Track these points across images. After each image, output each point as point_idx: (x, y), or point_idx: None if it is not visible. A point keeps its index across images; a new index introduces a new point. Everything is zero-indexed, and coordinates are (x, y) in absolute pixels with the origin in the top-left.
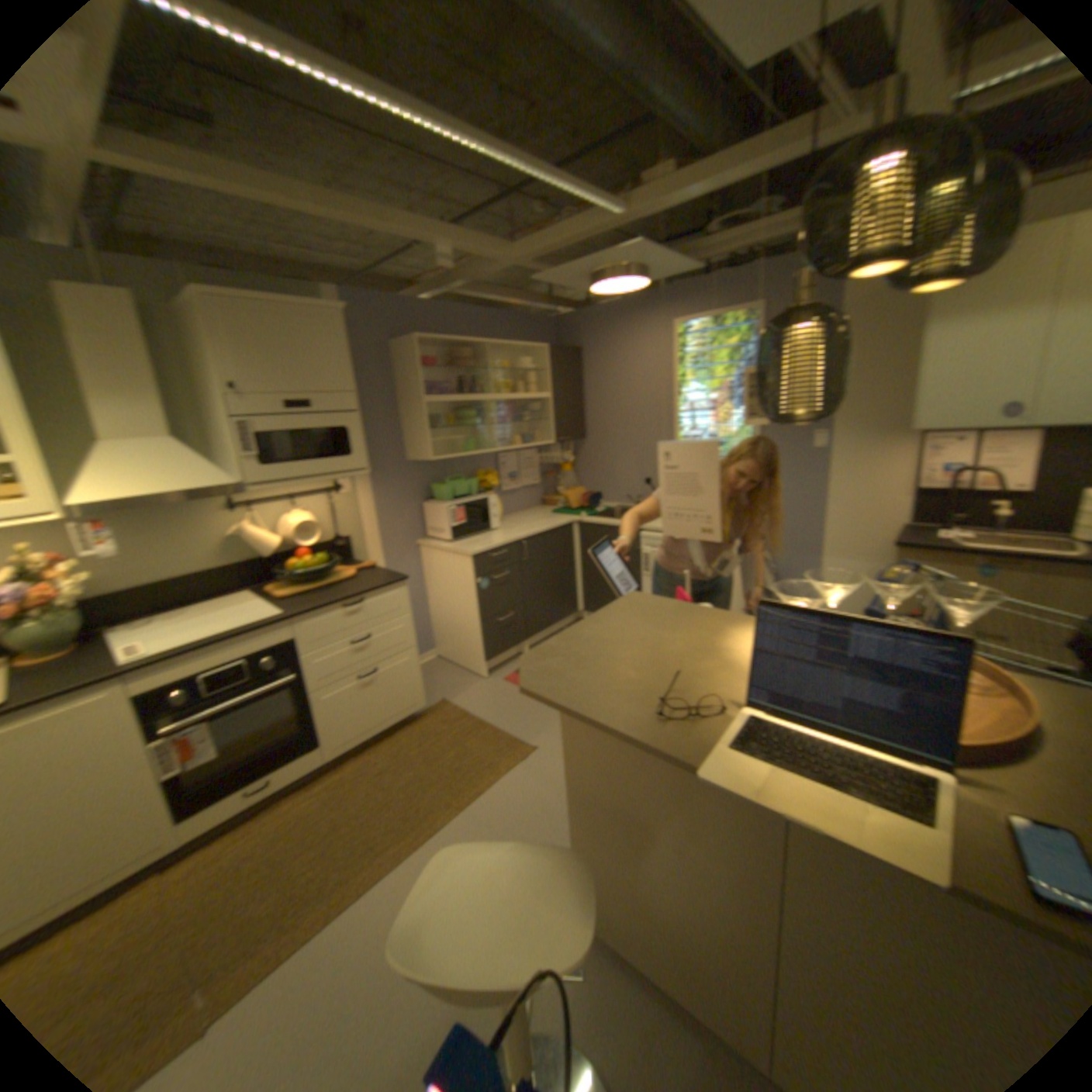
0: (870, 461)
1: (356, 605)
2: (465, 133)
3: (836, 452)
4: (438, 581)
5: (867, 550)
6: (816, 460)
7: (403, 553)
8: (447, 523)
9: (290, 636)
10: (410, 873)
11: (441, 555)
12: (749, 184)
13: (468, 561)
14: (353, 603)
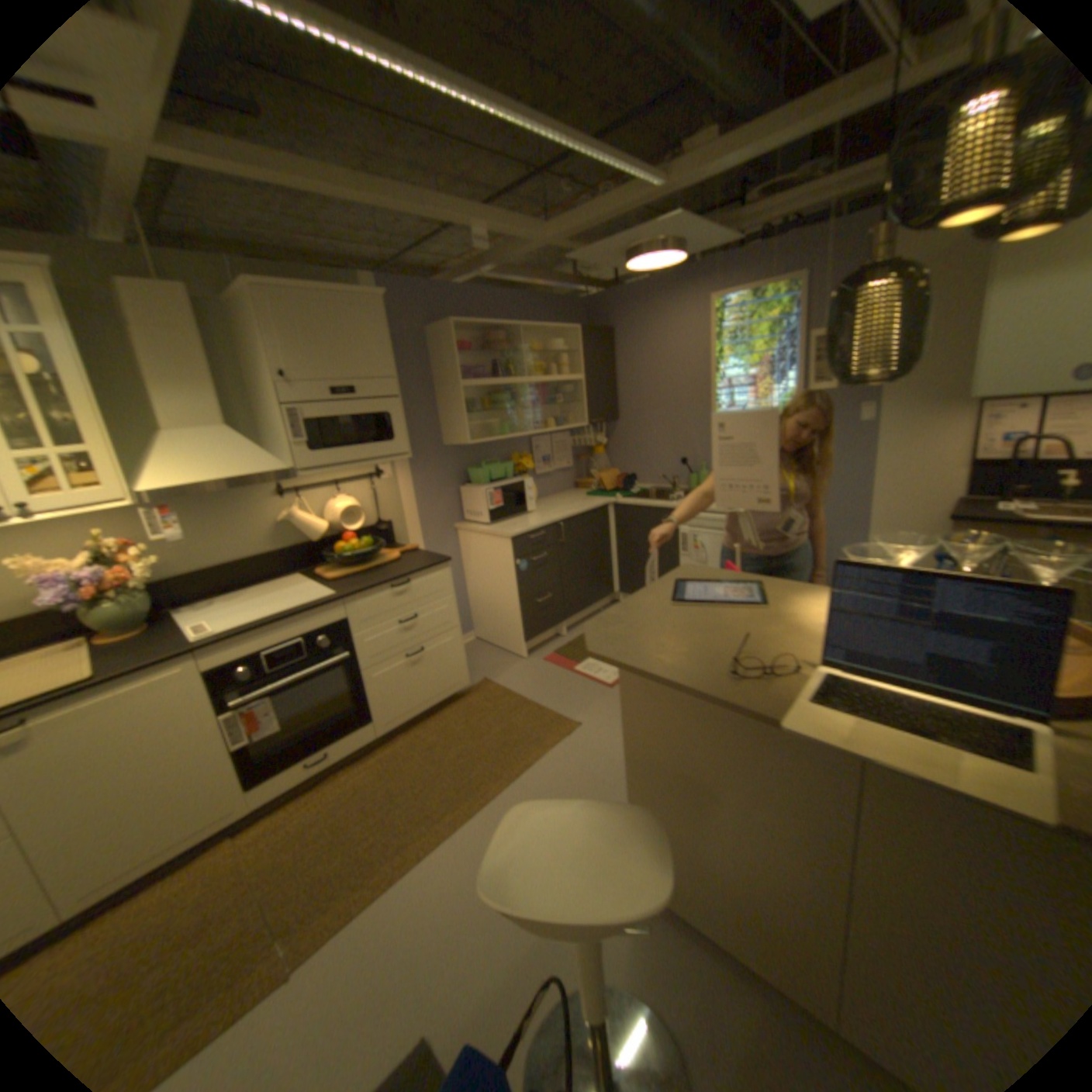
0: (923, 433)
1: (407, 585)
2: (516, 110)
3: (886, 424)
4: (480, 563)
5: (919, 525)
6: (865, 433)
7: (446, 537)
8: (488, 506)
9: (348, 614)
10: (471, 838)
11: (483, 538)
12: (795, 148)
13: (510, 543)
14: (405, 583)
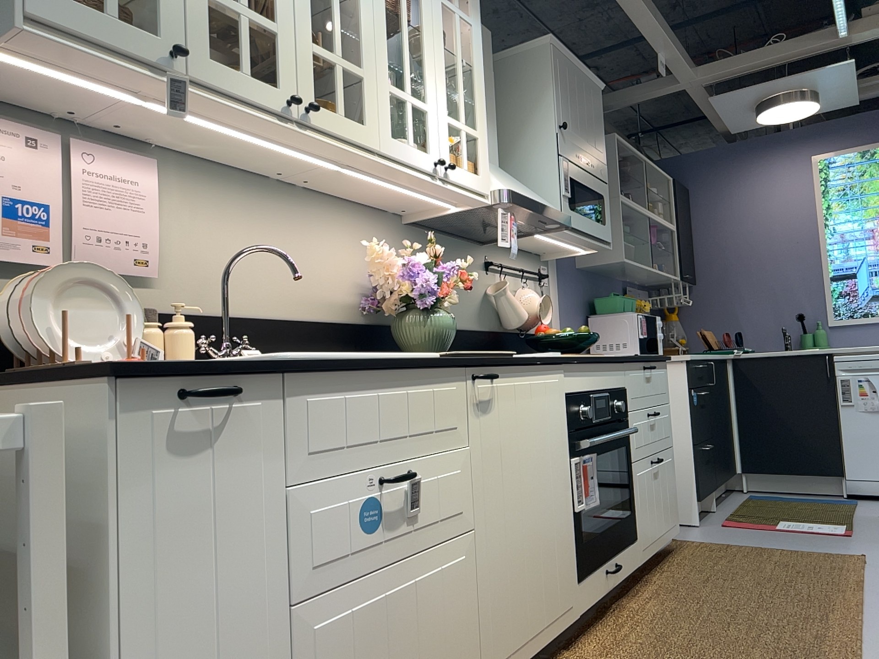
0: None
1: (655, 367)
2: None
3: None
4: None
5: None
6: None
7: None
8: (634, 332)
9: (626, 379)
10: None
11: None
12: None
13: (684, 365)
14: (650, 366)
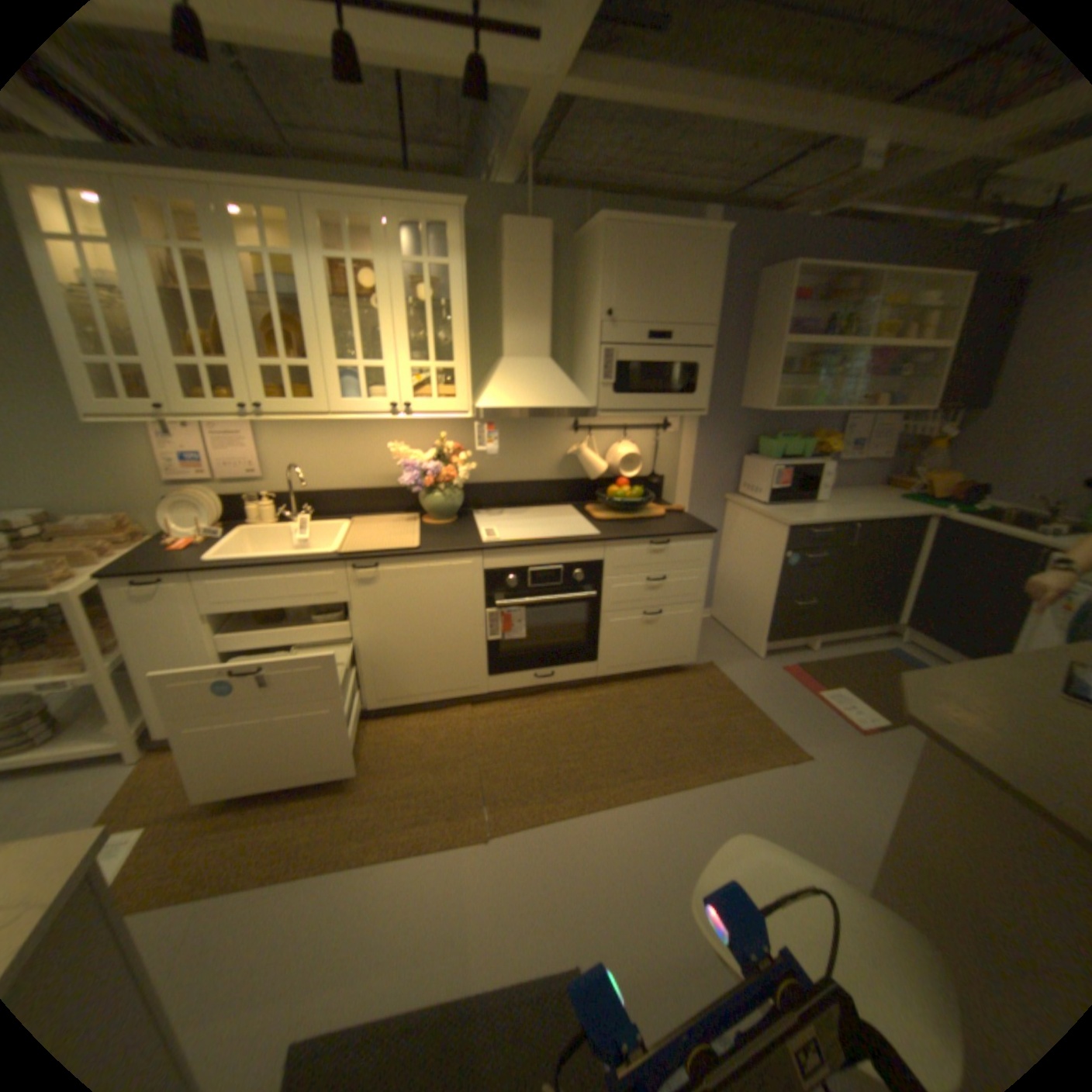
0: None
1: (665, 545)
2: None
3: None
4: (742, 542)
5: None
6: None
7: (712, 504)
8: (771, 482)
9: (604, 556)
10: (662, 814)
11: (754, 516)
12: None
13: (787, 530)
14: (663, 542)
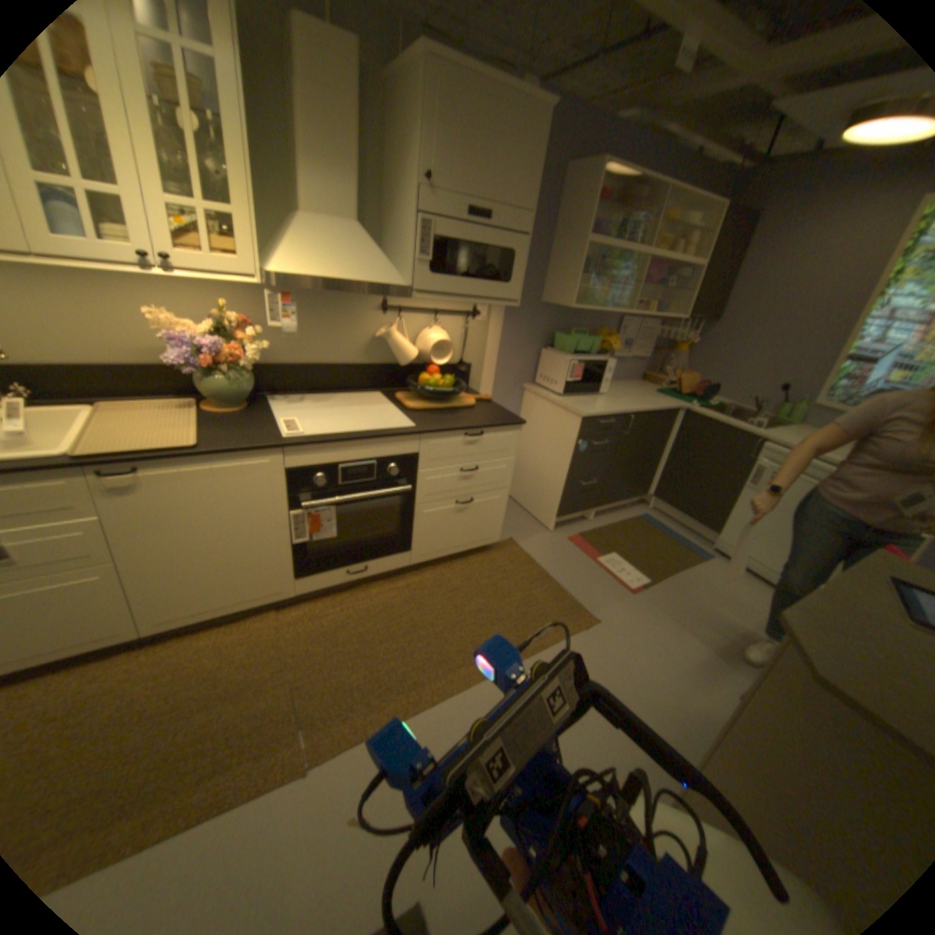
0: None
1: (480, 436)
2: None
3: None
4: (537, 427)
5: None
6: None
7: (513, 392)
8: (566, 374)
9: (420, 448)
10: (483, 699)
11: (550, 404)
12: None
13: (580, 419)
14: (478, 433)
